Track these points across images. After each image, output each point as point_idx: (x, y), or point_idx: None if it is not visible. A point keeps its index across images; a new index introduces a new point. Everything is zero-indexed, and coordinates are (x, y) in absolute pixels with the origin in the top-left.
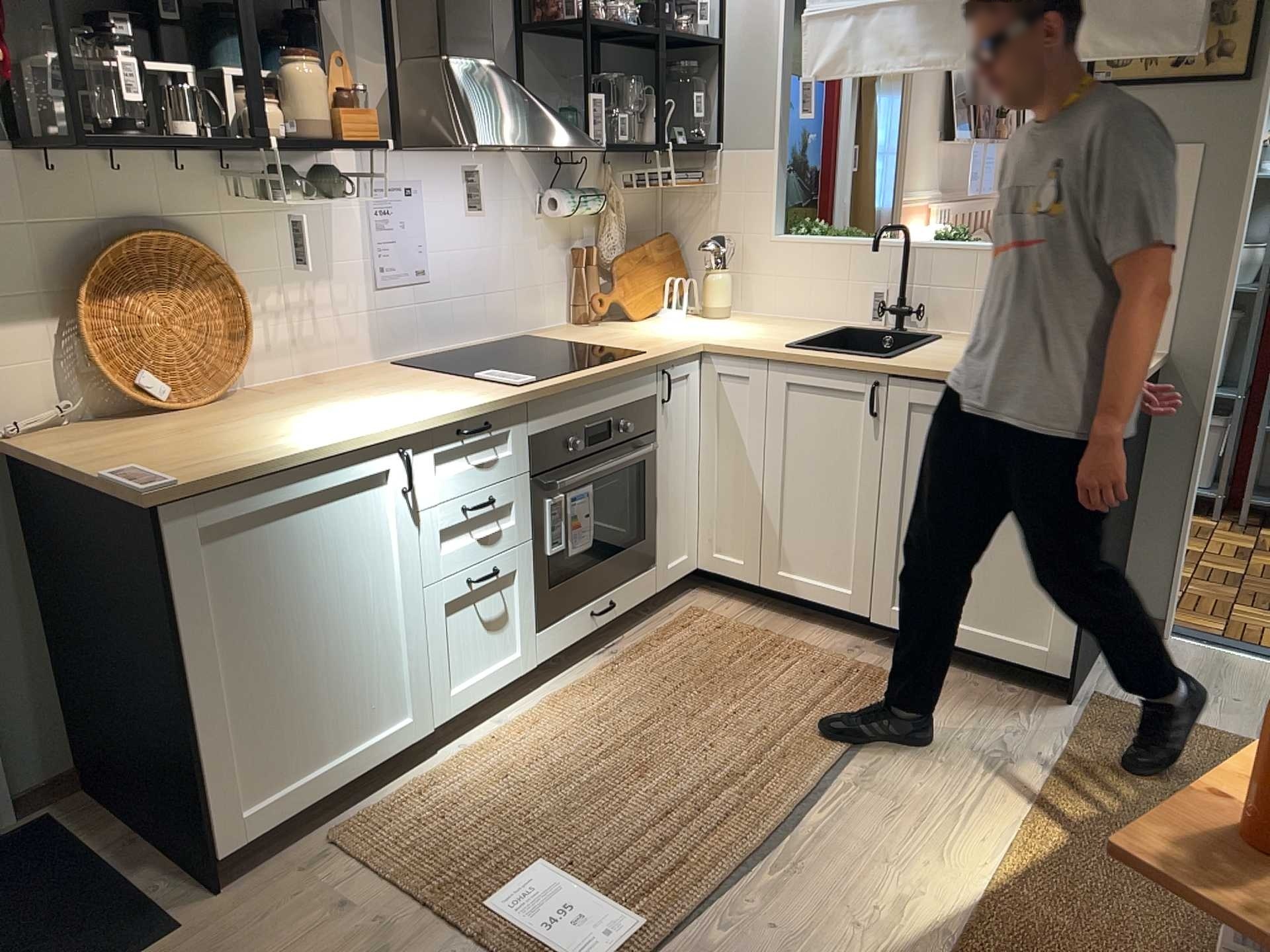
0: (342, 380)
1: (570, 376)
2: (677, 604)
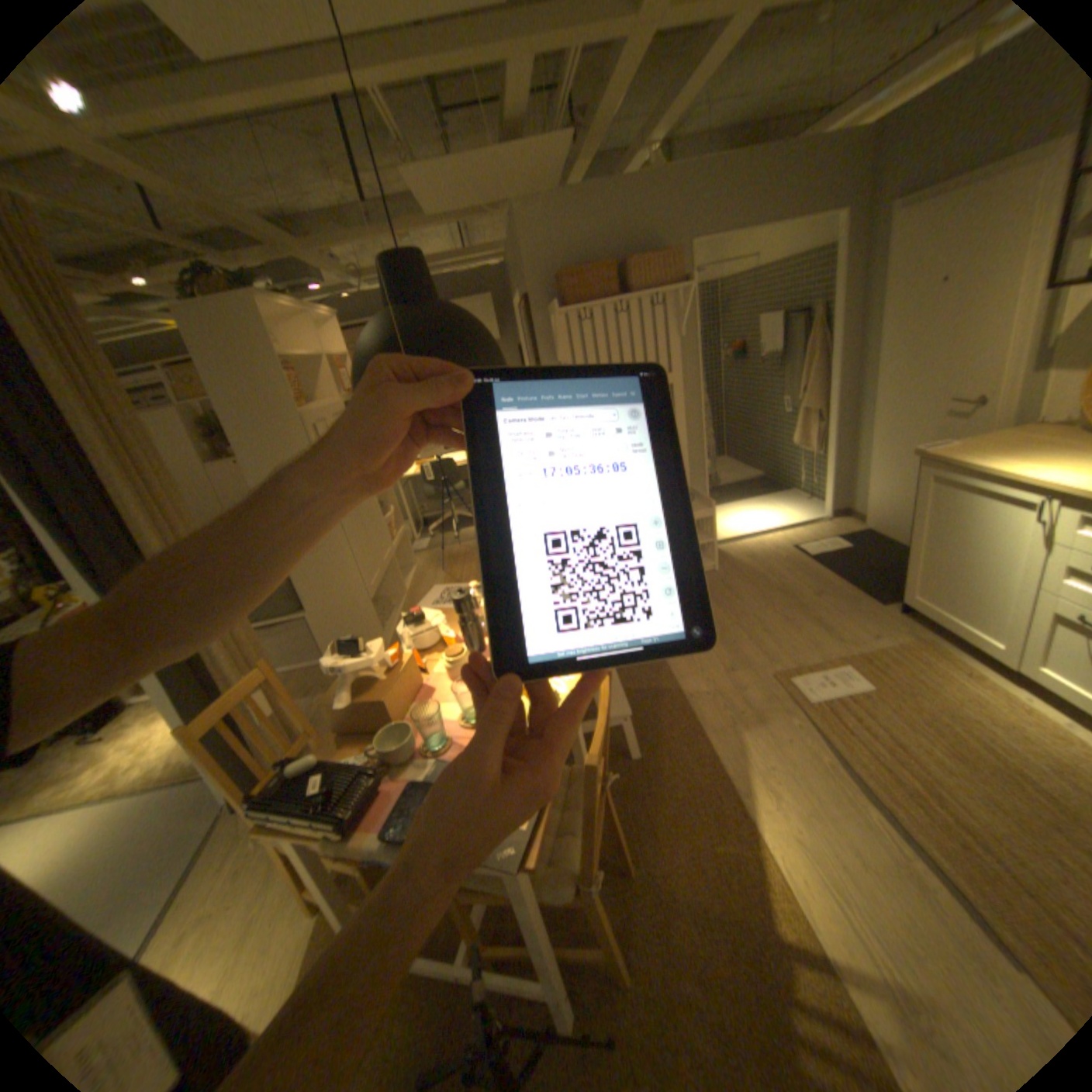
0: None
1: None
2: None
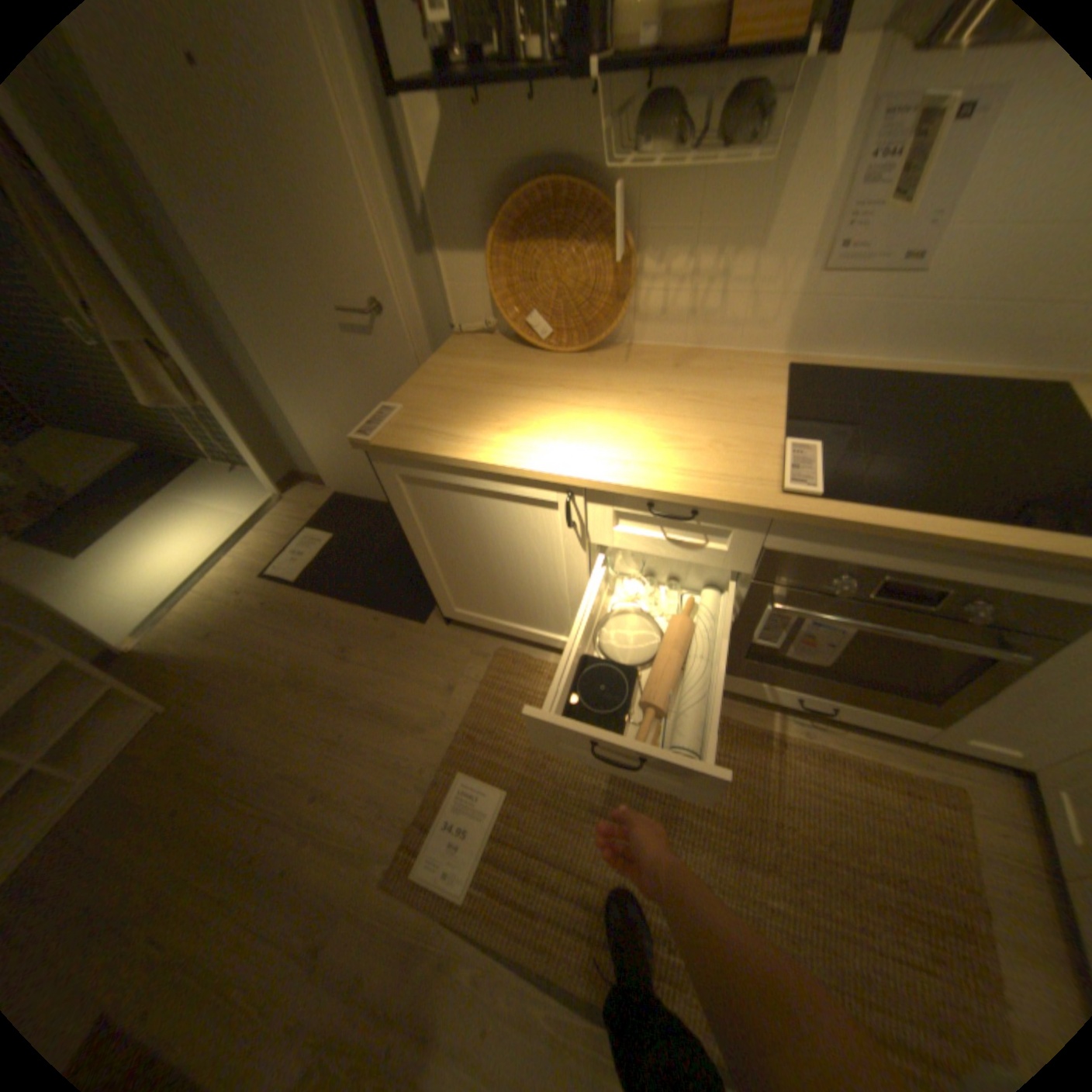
0: (703, 367)
1: (890, 516)
2: (956, 763)
